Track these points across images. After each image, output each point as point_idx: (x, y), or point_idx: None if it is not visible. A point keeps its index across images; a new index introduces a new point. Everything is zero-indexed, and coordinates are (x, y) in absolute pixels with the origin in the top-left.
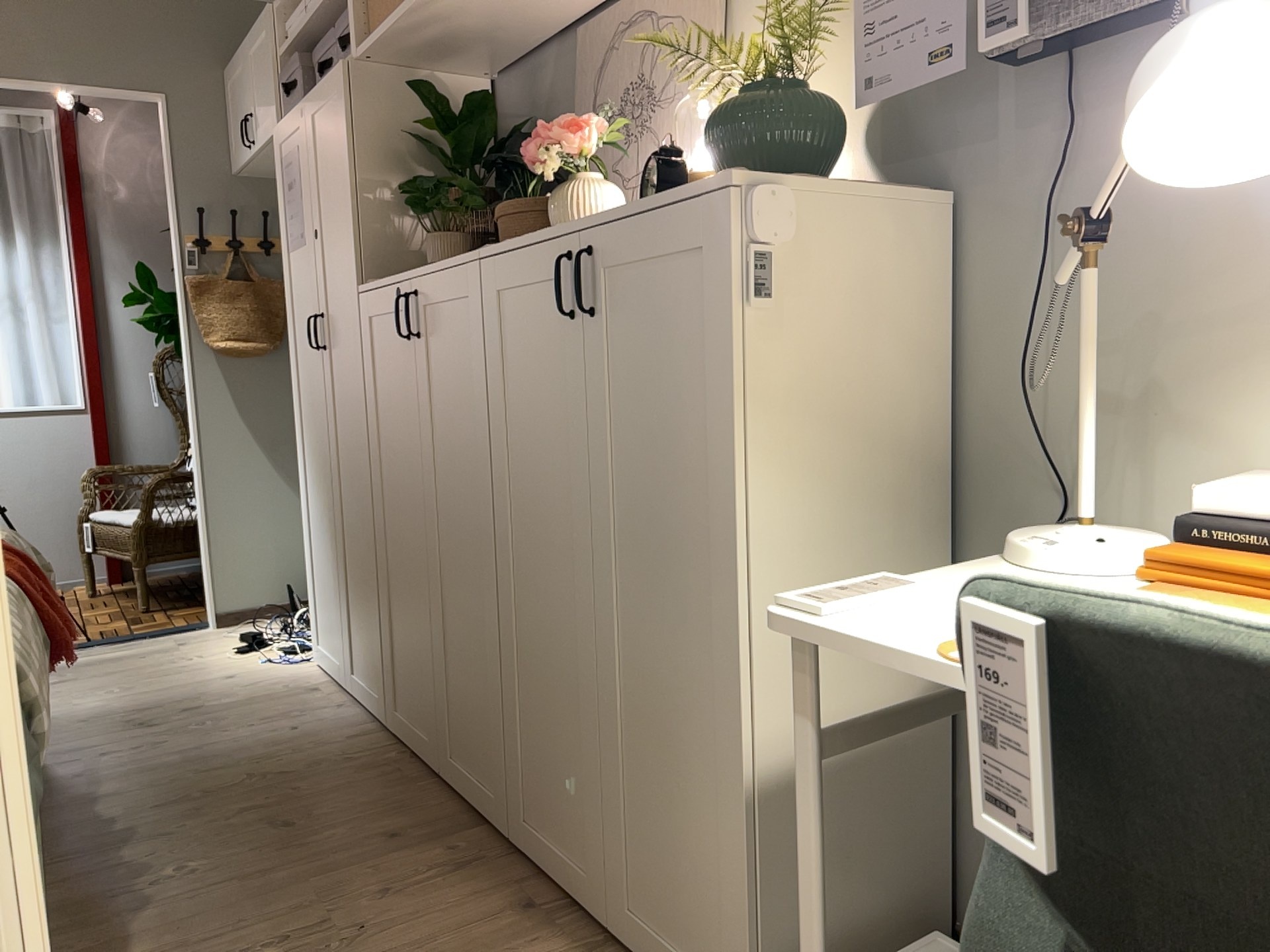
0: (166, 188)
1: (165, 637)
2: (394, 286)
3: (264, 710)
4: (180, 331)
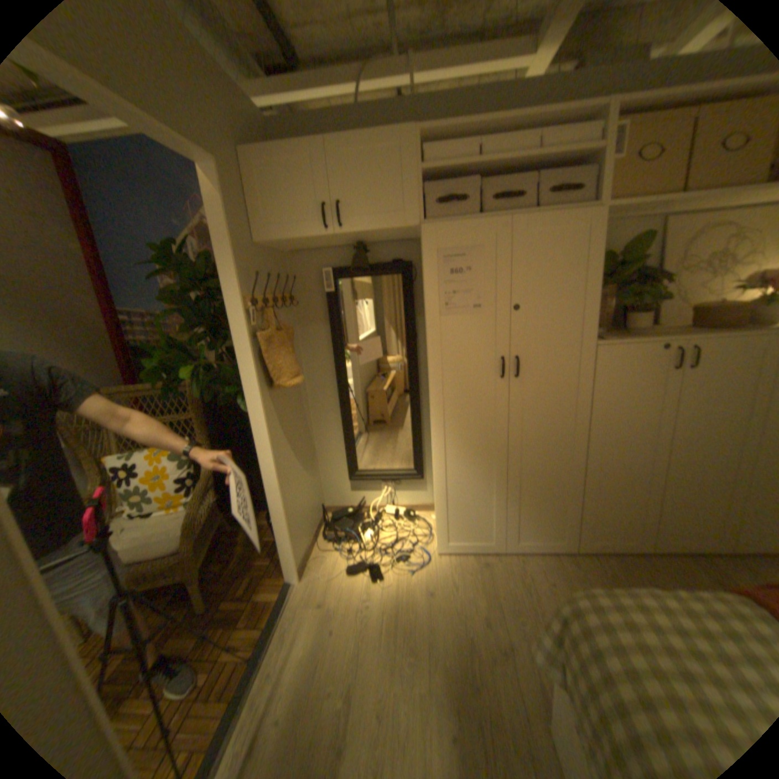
0: (214, 253)
1: (288, 614)
2: (666, 343)
3: (512, 592)
4: (244, 380)
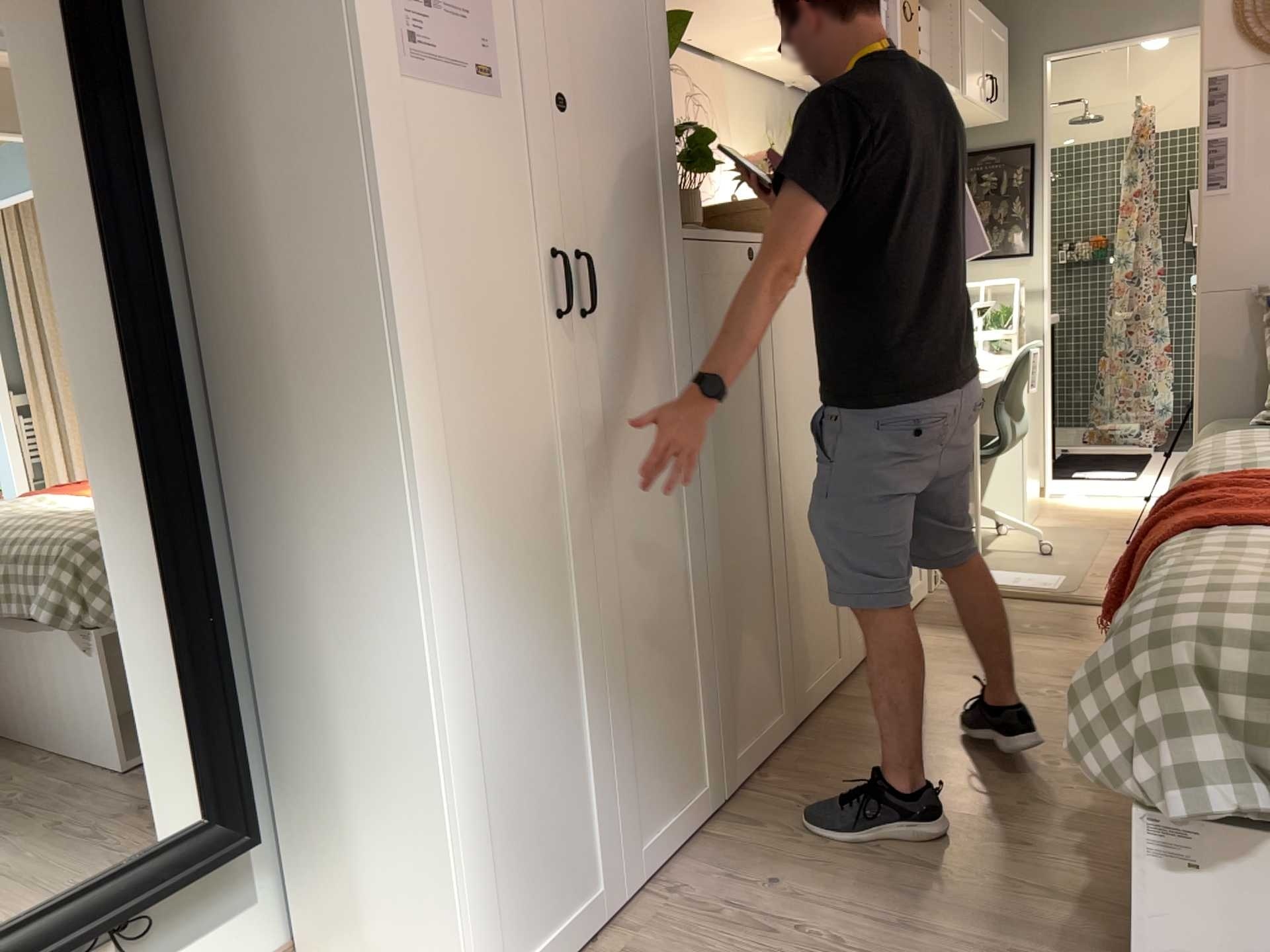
0: None
1: None
2: (749, 244)
3: None
4: None
